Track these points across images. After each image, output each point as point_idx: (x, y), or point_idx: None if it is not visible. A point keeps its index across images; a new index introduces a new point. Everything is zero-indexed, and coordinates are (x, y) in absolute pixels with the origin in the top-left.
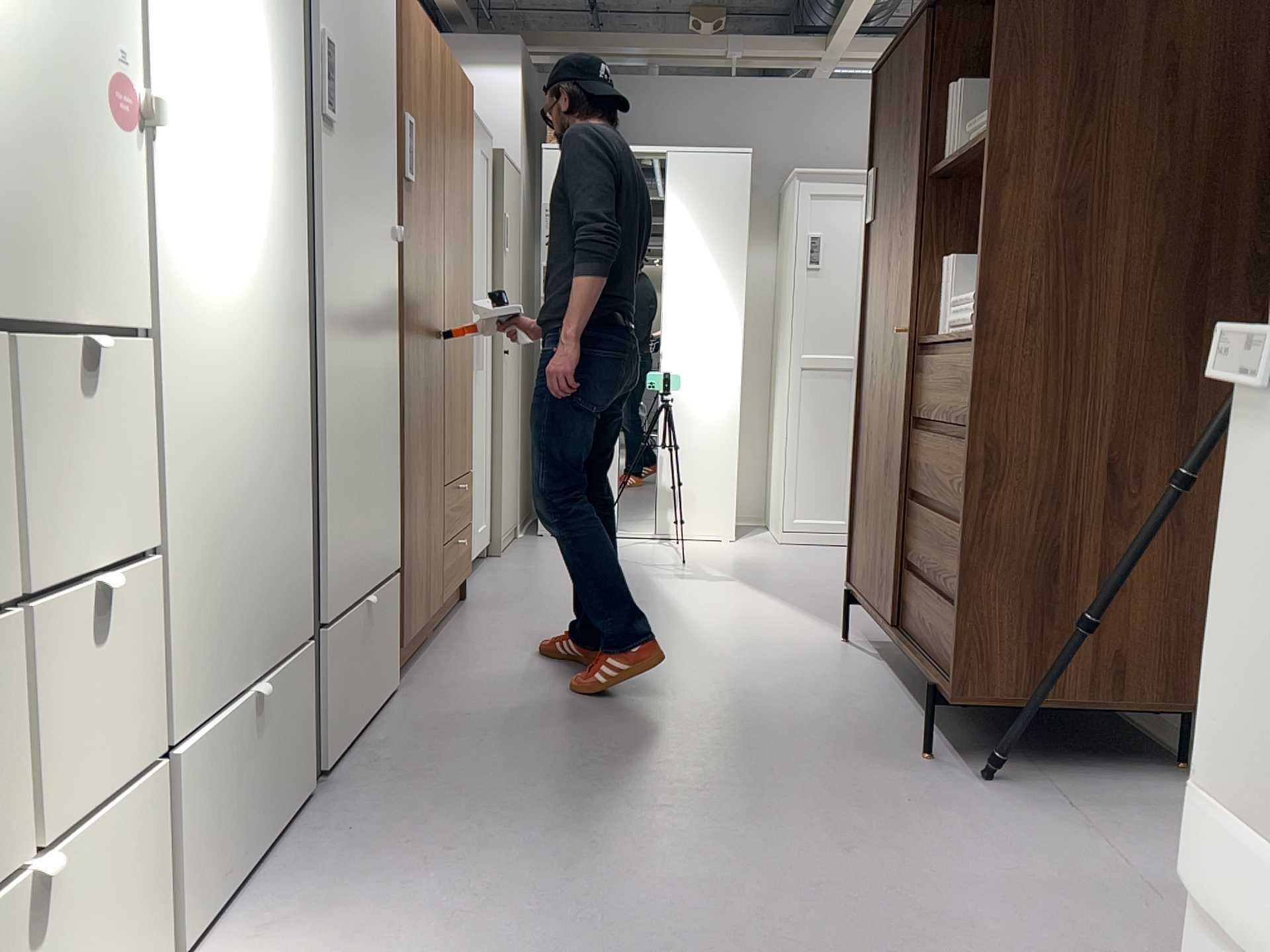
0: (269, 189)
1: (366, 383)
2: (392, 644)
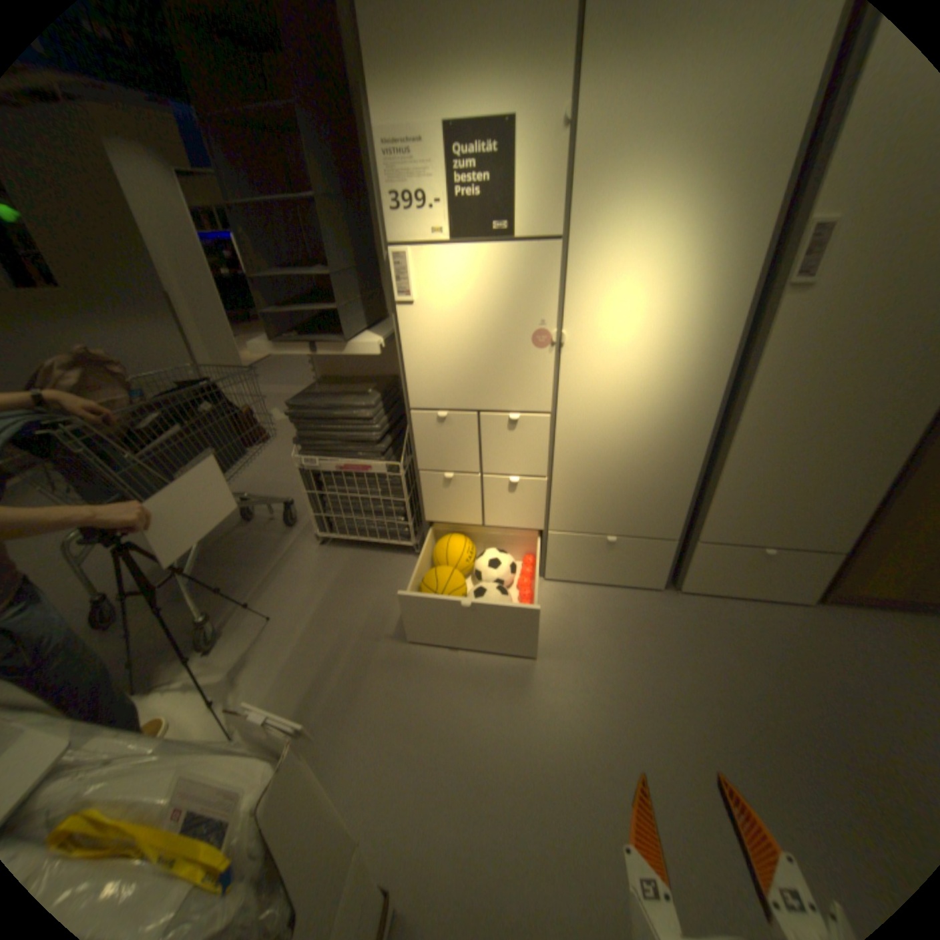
0: (685, 346)
1: (827, 444)
2: (812, 583)
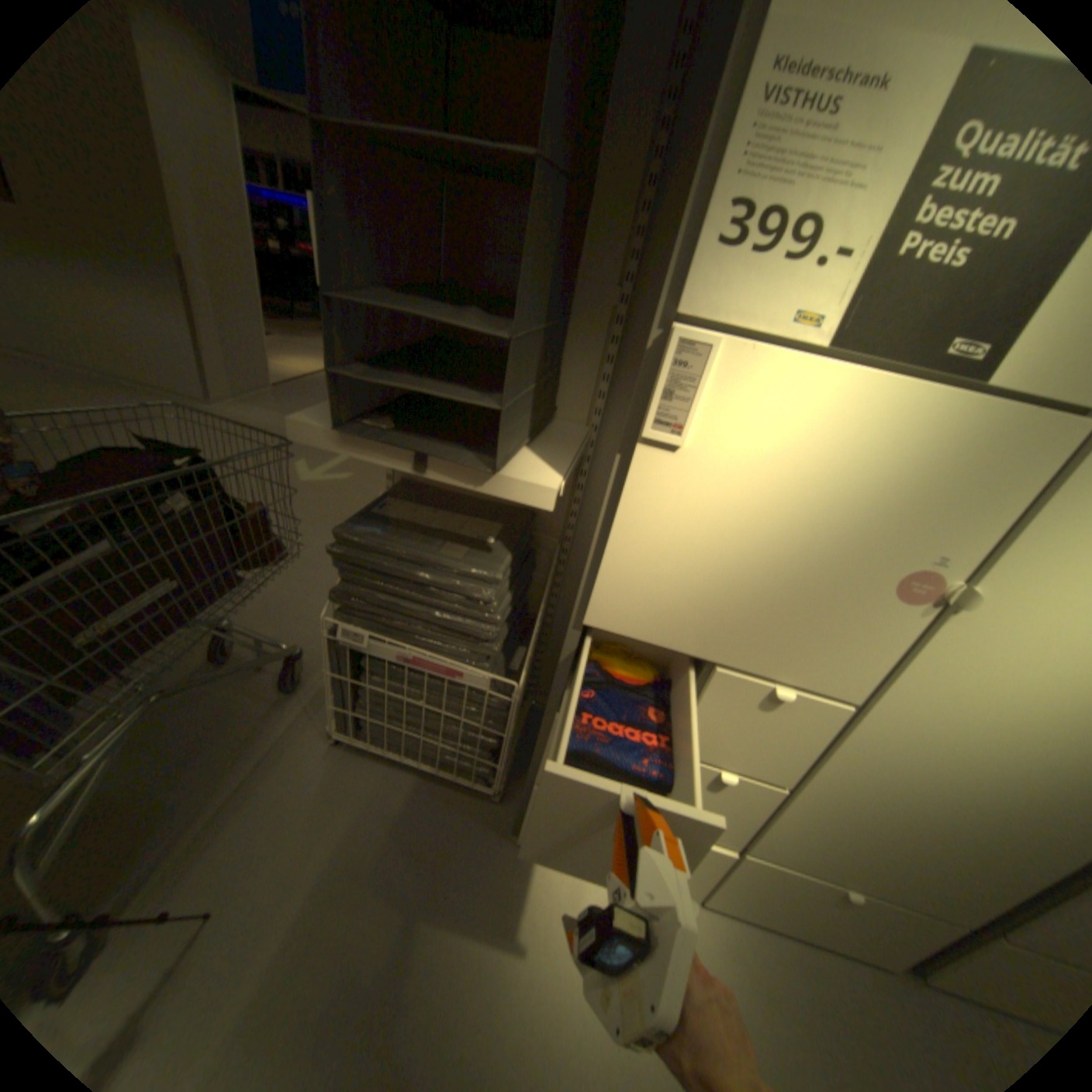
0: None
1: None
2: None
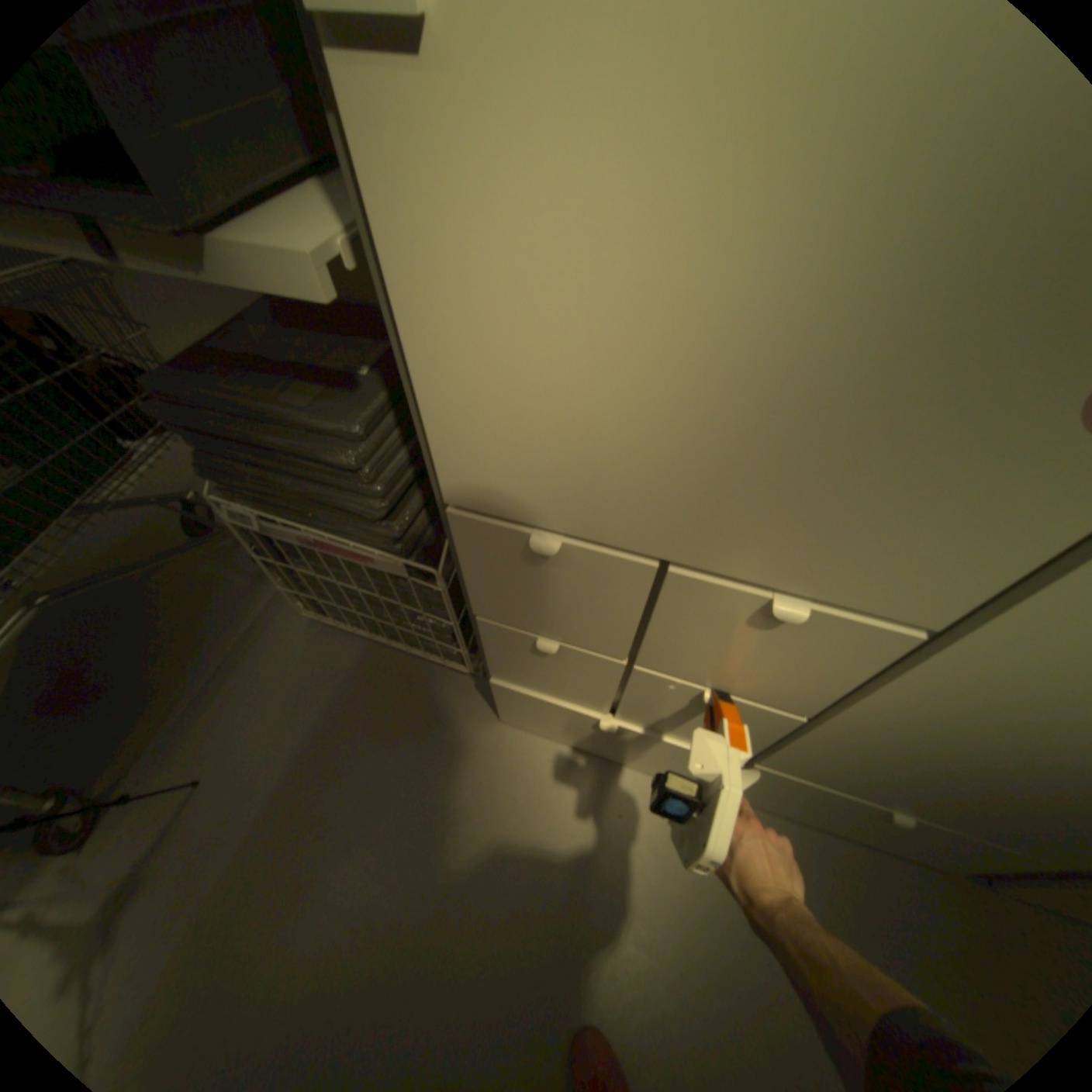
0: None
1: None
2: None
